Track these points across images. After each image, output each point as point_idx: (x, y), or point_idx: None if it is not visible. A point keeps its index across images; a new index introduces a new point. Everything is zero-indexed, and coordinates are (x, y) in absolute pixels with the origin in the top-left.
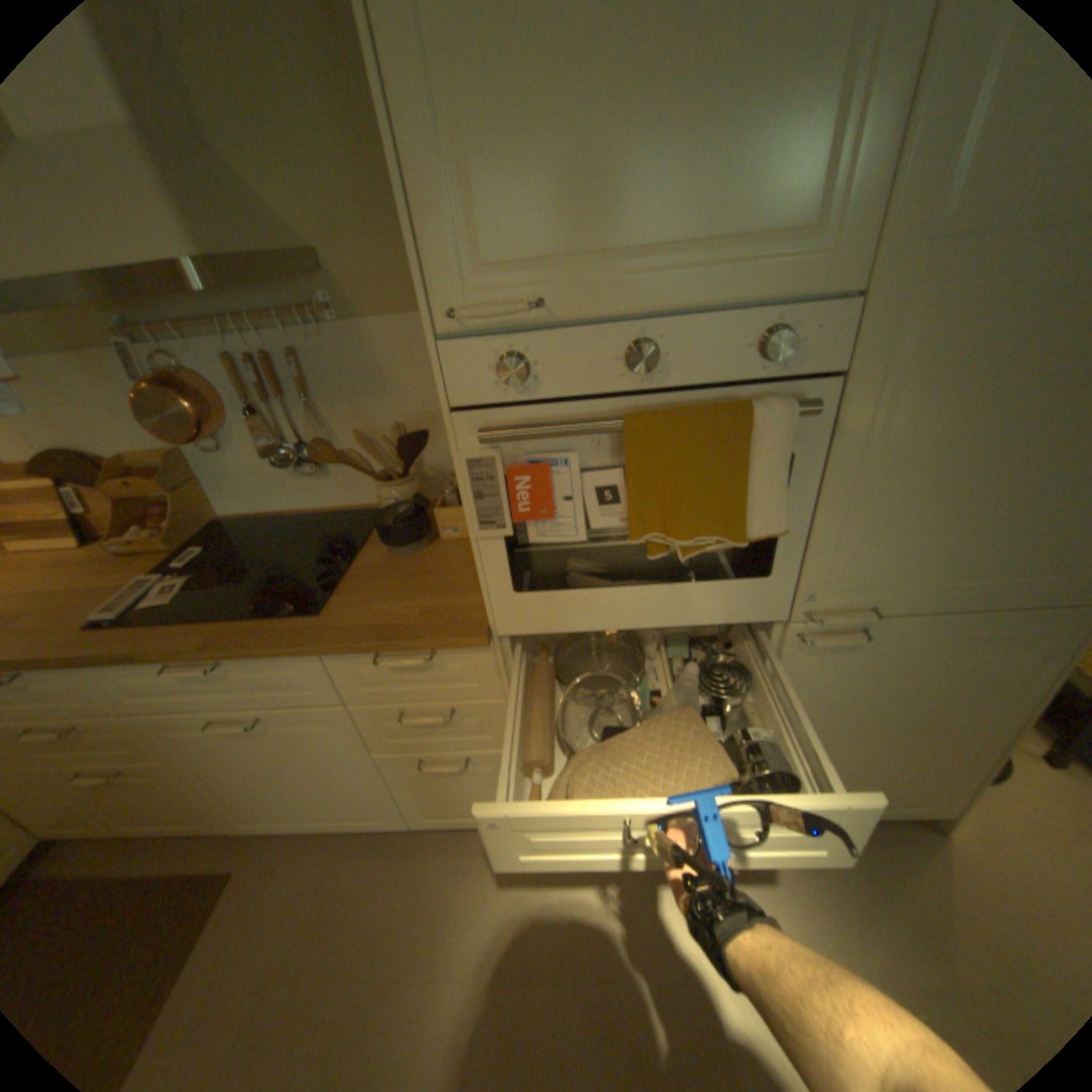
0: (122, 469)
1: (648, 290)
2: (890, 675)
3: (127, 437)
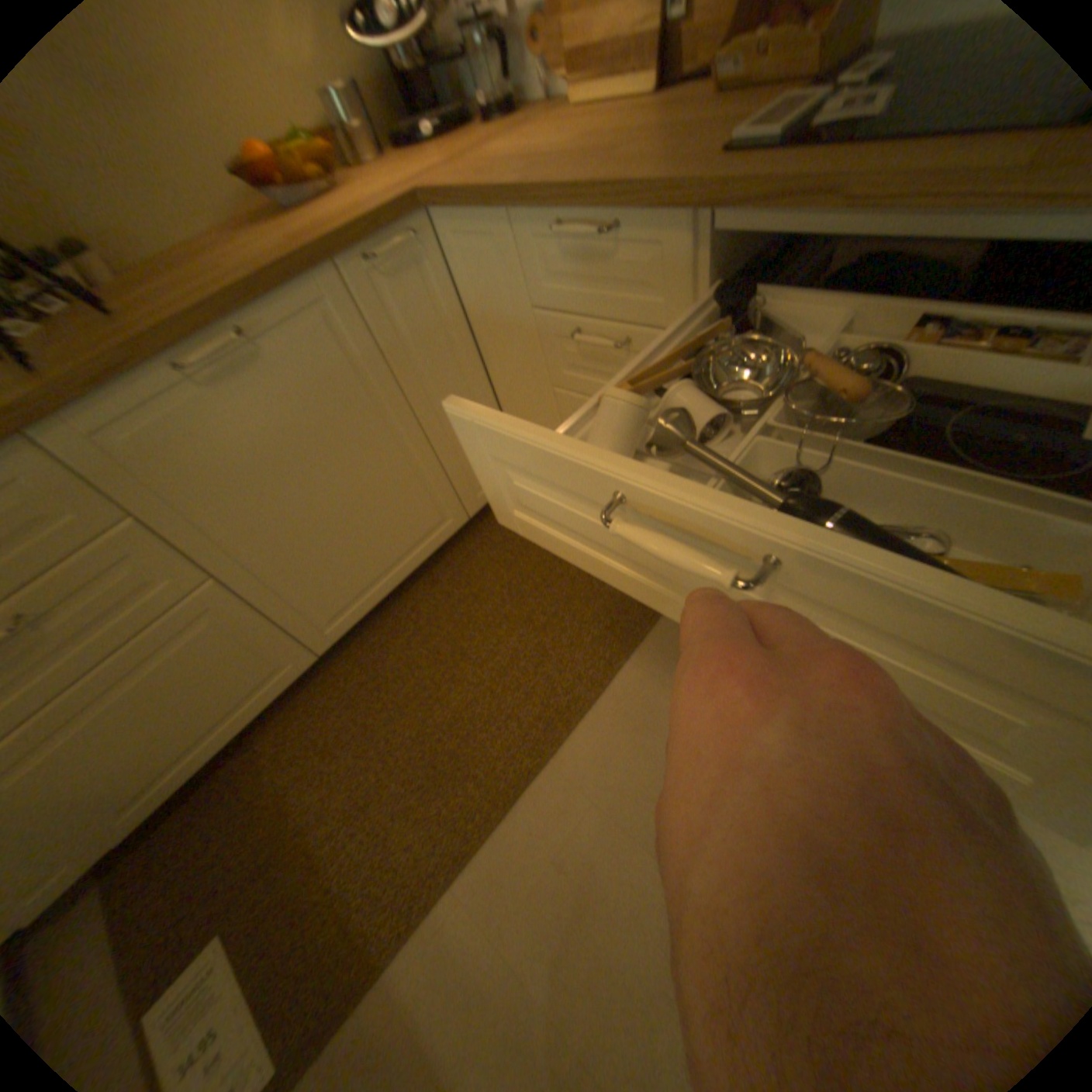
0: None
1: None
2: None
3: None
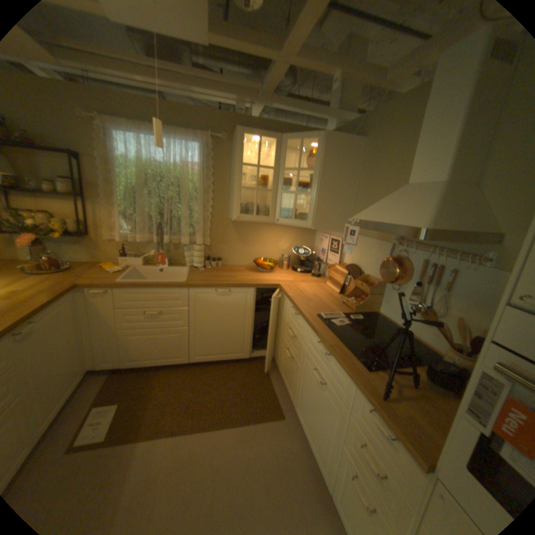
0: (366, 280)
1: None
2: None
3: (375, 272)
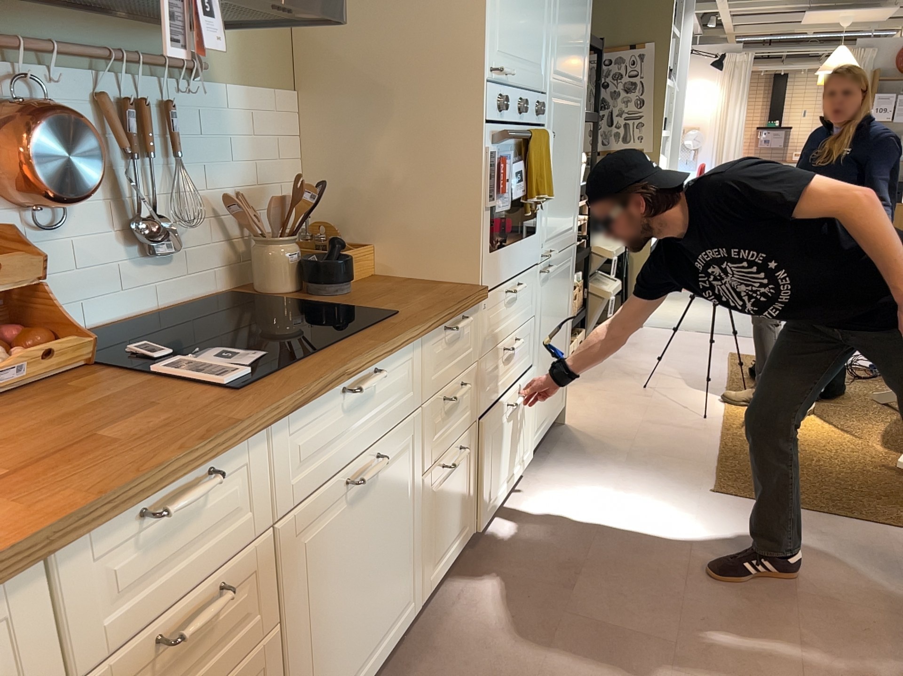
0: None
1: (522, 80)
2: (553, 295)
3: None
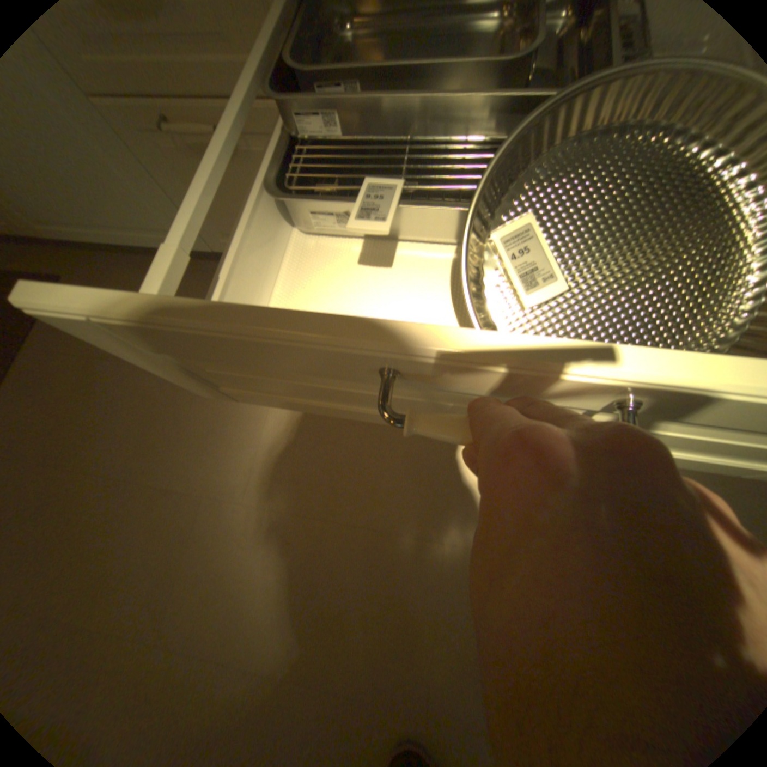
0: None
1: None
2: None
3: None
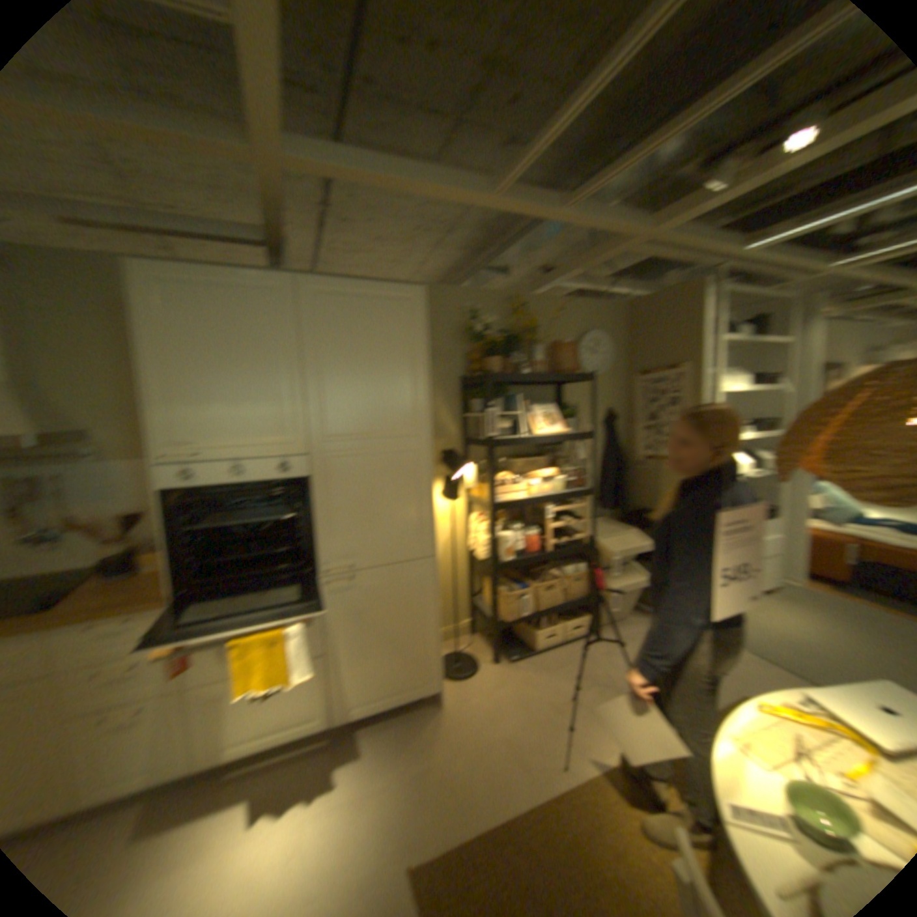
0: None
1: (231, 455)
2: (367, 603)
3: None
